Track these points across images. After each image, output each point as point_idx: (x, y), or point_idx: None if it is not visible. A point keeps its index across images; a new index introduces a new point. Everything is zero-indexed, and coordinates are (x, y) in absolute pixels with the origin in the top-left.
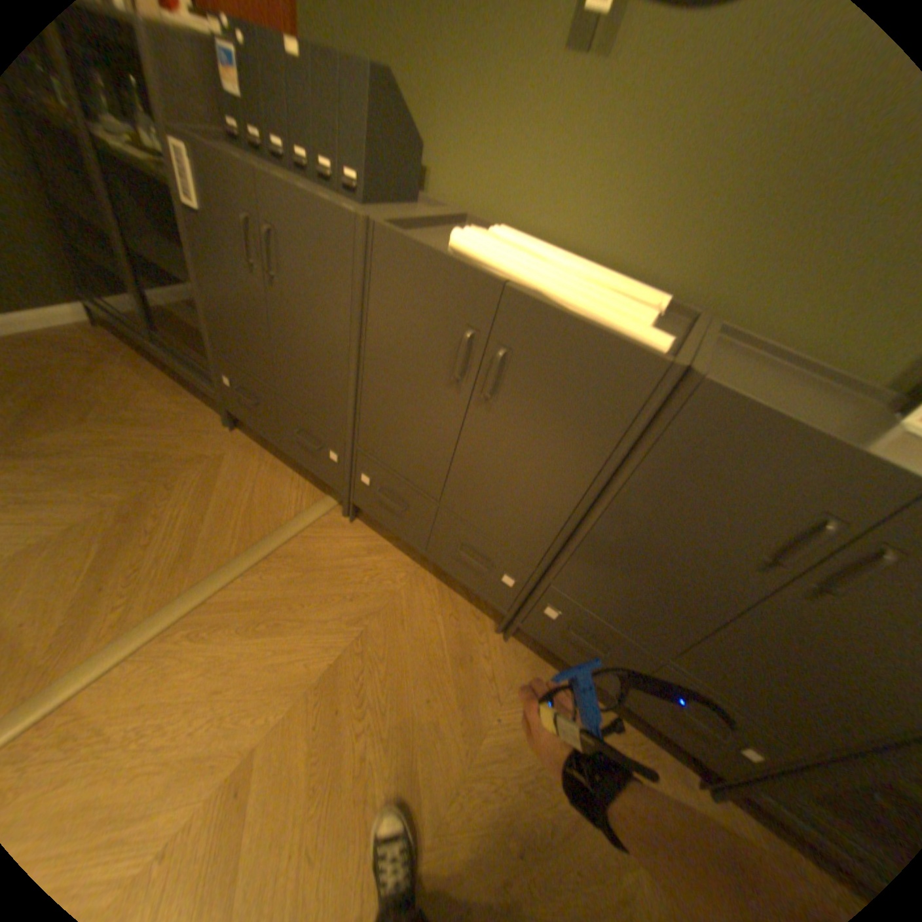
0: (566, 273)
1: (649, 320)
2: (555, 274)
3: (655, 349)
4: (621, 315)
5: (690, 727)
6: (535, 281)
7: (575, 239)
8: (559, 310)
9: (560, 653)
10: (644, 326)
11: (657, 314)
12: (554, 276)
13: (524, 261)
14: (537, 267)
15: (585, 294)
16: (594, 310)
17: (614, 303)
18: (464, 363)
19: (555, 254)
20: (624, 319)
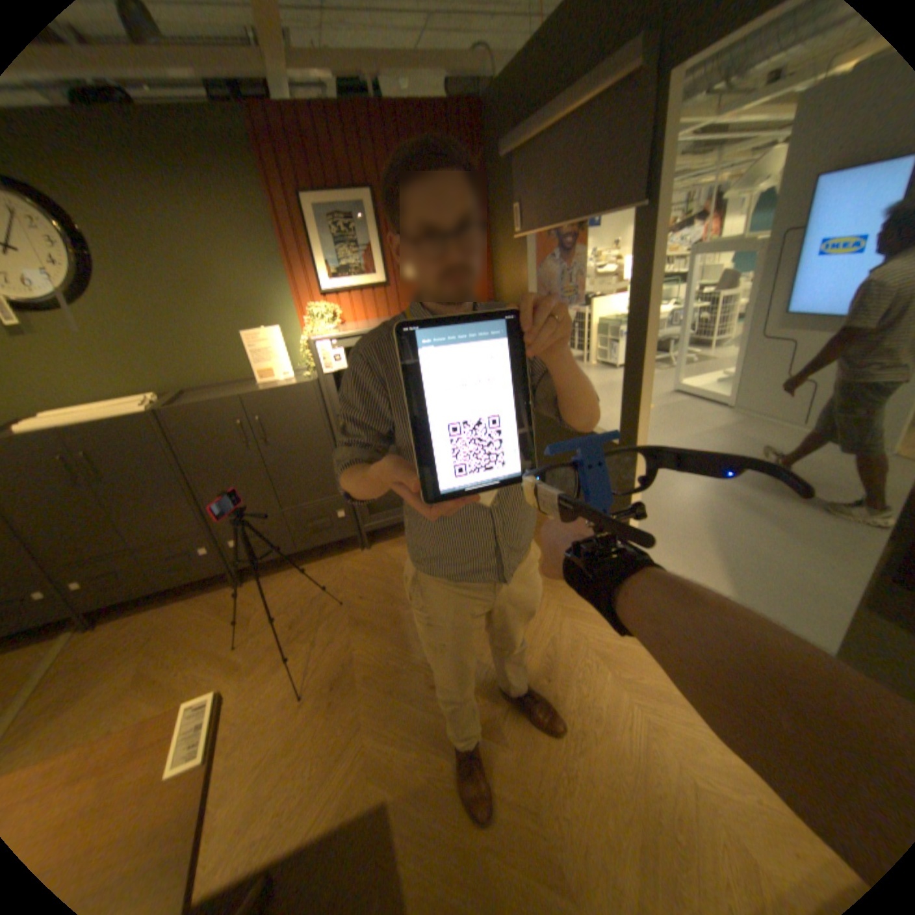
0: (91, 411)
1: (137, 406)
2: (84, 414)
3: (139, 412)
4: (120, 410)
5: (321, 528)
6: (74, 421)
7: (93, 397)
8: (90, 423)
9: (260, 559)
10: (132, 408)
11: (141, 402)
12: (84, 415)
13: (65, 418)
14: (73, 417)
15: (101, 413)
16: (108, 415)
17: (119, 409)
18: (71, 470)
19: (82, 408)
20: (123, 411)
